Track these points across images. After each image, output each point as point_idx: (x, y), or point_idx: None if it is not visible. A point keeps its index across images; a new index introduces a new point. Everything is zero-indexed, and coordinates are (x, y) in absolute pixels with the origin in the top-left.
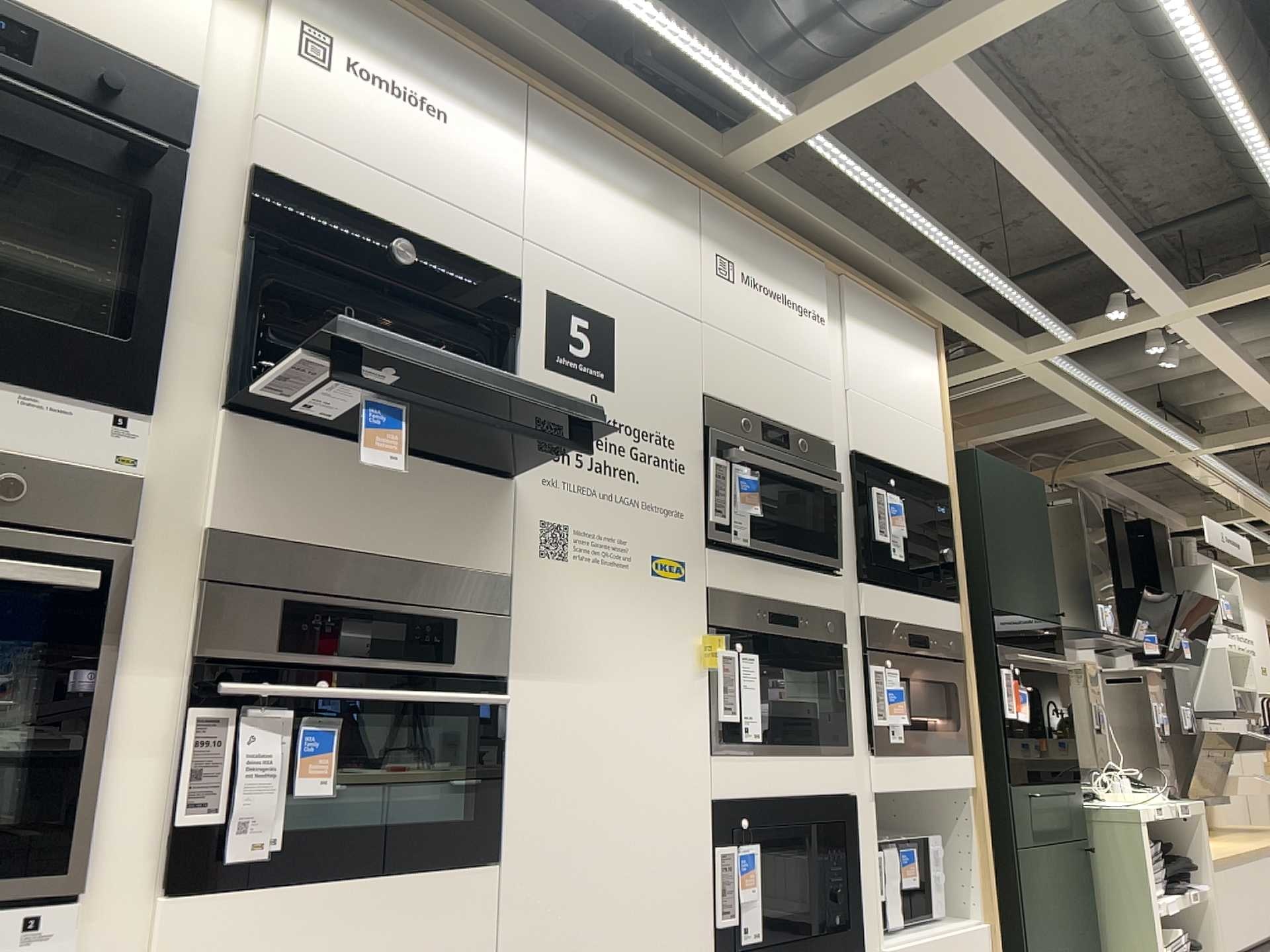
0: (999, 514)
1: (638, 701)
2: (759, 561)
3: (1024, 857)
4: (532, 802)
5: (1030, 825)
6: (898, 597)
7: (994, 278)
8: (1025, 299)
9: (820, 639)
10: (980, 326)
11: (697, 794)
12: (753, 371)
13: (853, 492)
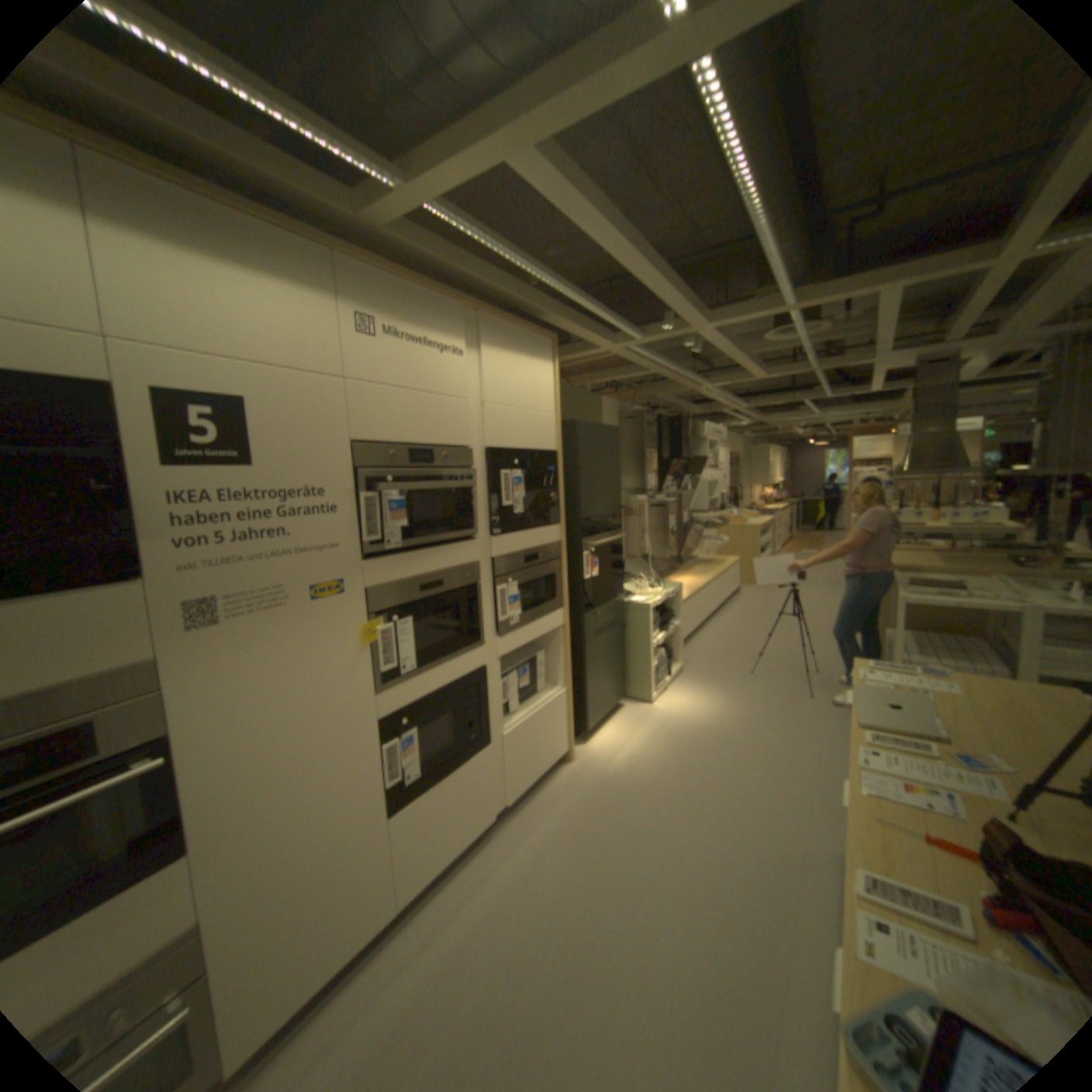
0: (590, 459)
1: (306, 691)
2: (409, 552)
3: (588, 648)
4: (212, 802)
5: (593, 630)
6: (517, 538)
7: (592, 306)
8: (613, 318)
9: (460, 585)
10: (586, 332)
11: (364, 724)
12: (397, 412)
13: (486, 478)
